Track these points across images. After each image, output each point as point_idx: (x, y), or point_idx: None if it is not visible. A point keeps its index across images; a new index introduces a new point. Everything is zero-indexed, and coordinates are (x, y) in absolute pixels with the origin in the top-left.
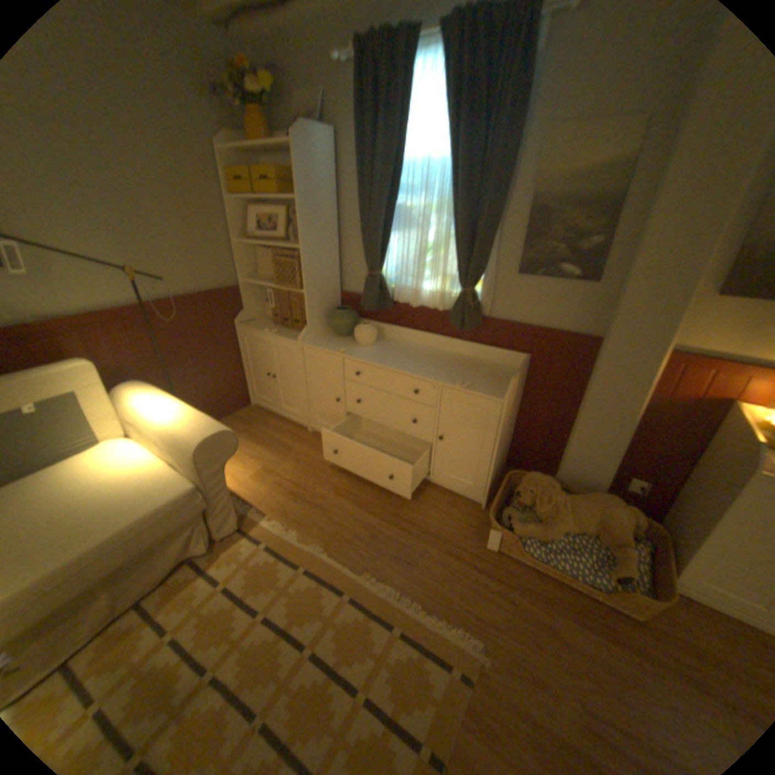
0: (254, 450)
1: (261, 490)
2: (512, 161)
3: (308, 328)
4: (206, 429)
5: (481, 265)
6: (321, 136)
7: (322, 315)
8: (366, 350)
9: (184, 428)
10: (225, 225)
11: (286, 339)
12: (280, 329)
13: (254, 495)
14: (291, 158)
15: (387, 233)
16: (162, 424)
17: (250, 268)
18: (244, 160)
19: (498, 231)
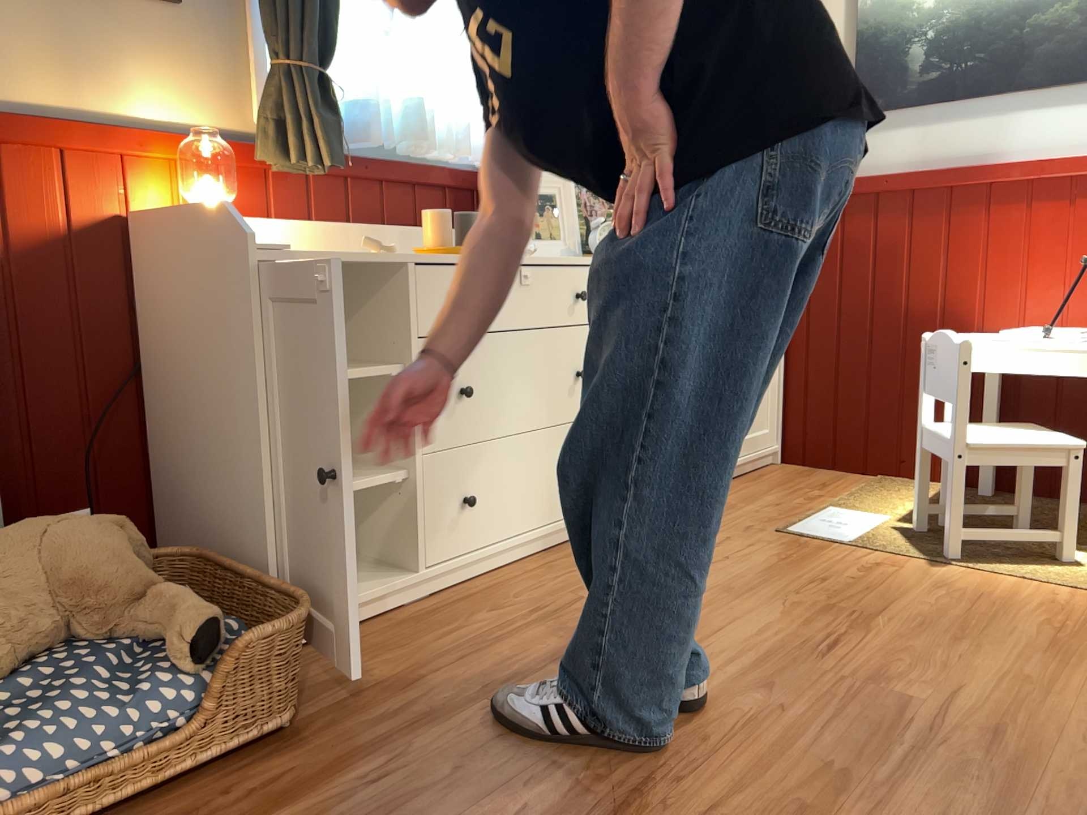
0: None
1: None
2: None
3: None
4: None
5: None
6: None
7: None
8: None
9: None
10: None
11: None
12: None
13: None
14: None
15: None
16: None
17: None
18: None
19: None
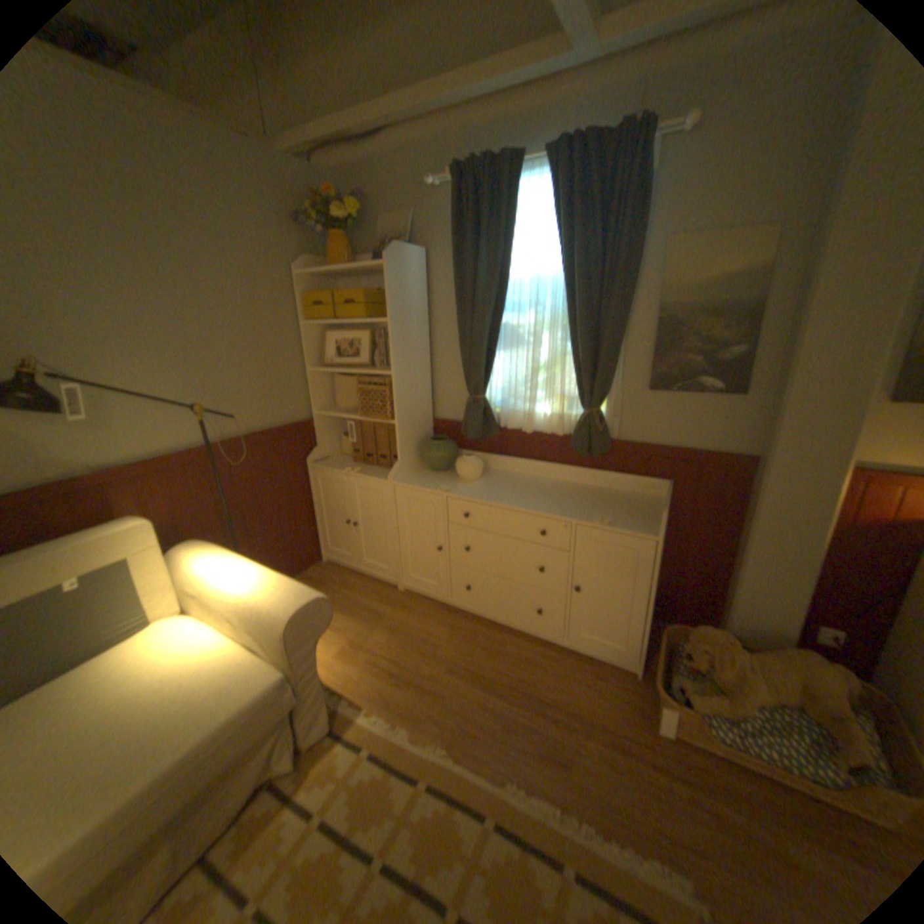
0: (334, 619)
1: (351, 674)
2: (635, 273)
3: (400, 463)
4: (297, 596)
5: (607, 382)
6: (414, 257)
7: (414, 447)
8: (473, 486)
9: (268, 597)
10: (300, 353)
11: (374, 477)
12: (362, 466)
13: (343, 682)
14: (384, 280)
15: (491, 353)
16: (239, 594)
17: (326, 399)
18: (324, 284)
19: (623, 345)
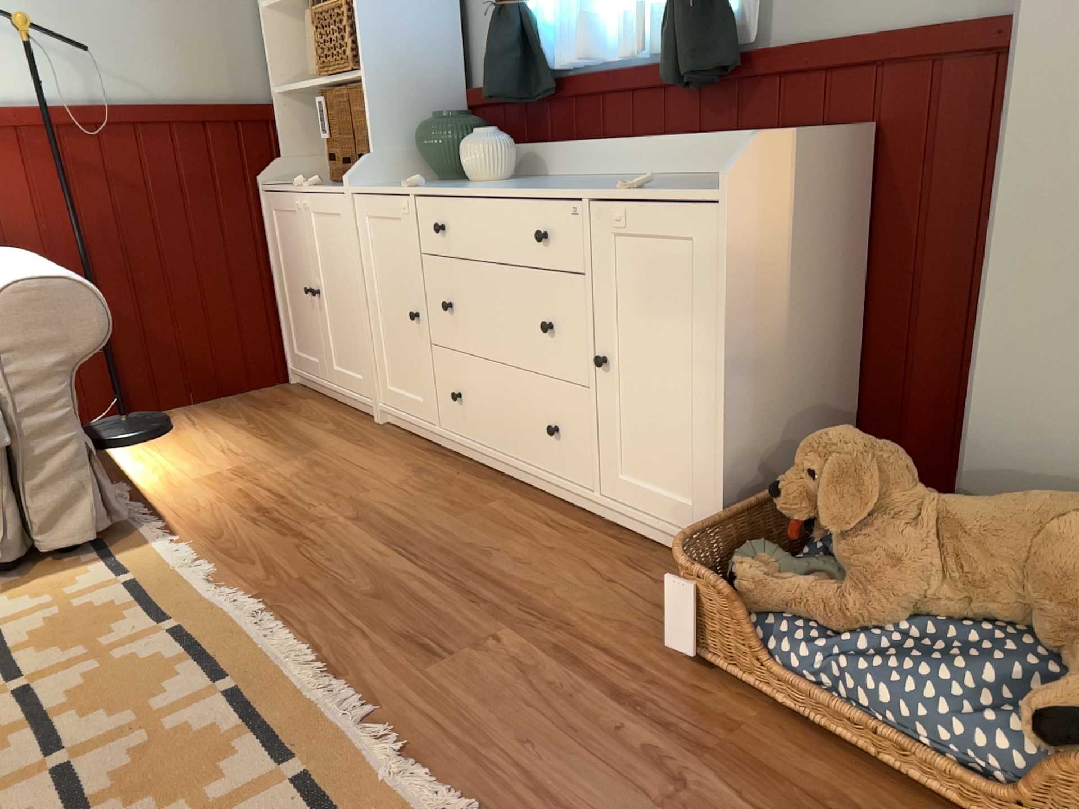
0: (242, 441)
1: (204, 497)
2: None
3: (372, 156)
4: (45, 273)
5: None
6: None
7: (411, 135)
8: (476, 184)
9: (11, 274)
10: None
11: (332, 189)
12: (337, 185)
13: (185, 504)
14: None
15: None
16: None
17: (299, 70)
18: None
19: None
